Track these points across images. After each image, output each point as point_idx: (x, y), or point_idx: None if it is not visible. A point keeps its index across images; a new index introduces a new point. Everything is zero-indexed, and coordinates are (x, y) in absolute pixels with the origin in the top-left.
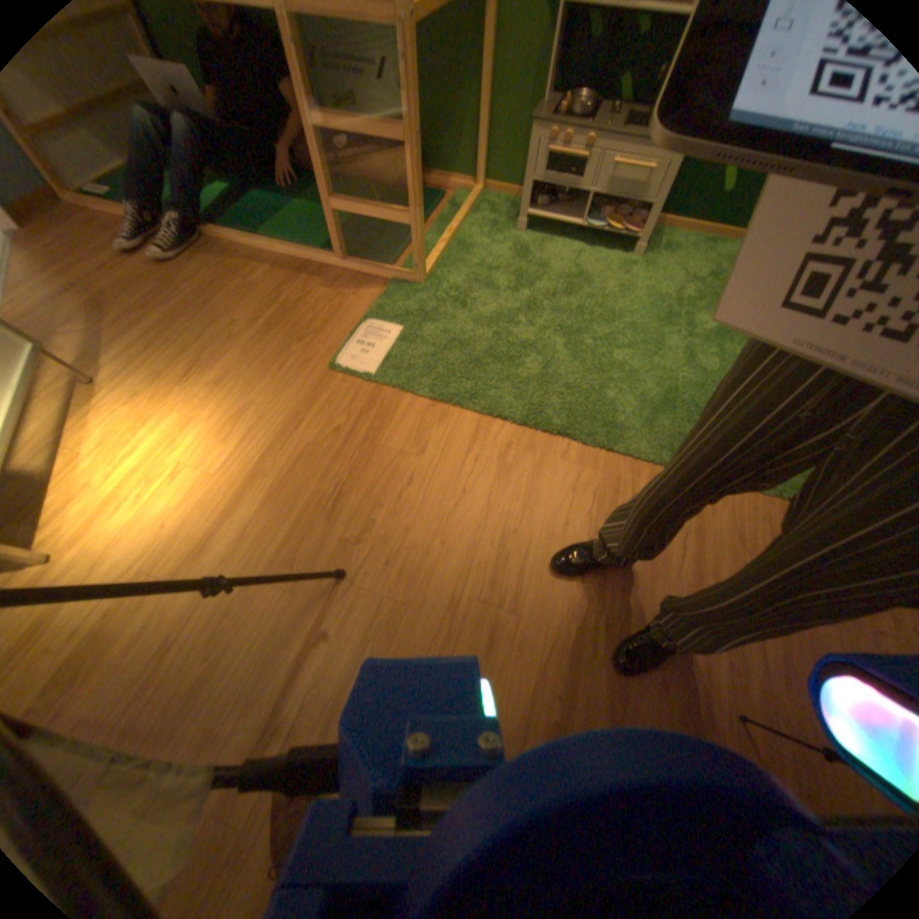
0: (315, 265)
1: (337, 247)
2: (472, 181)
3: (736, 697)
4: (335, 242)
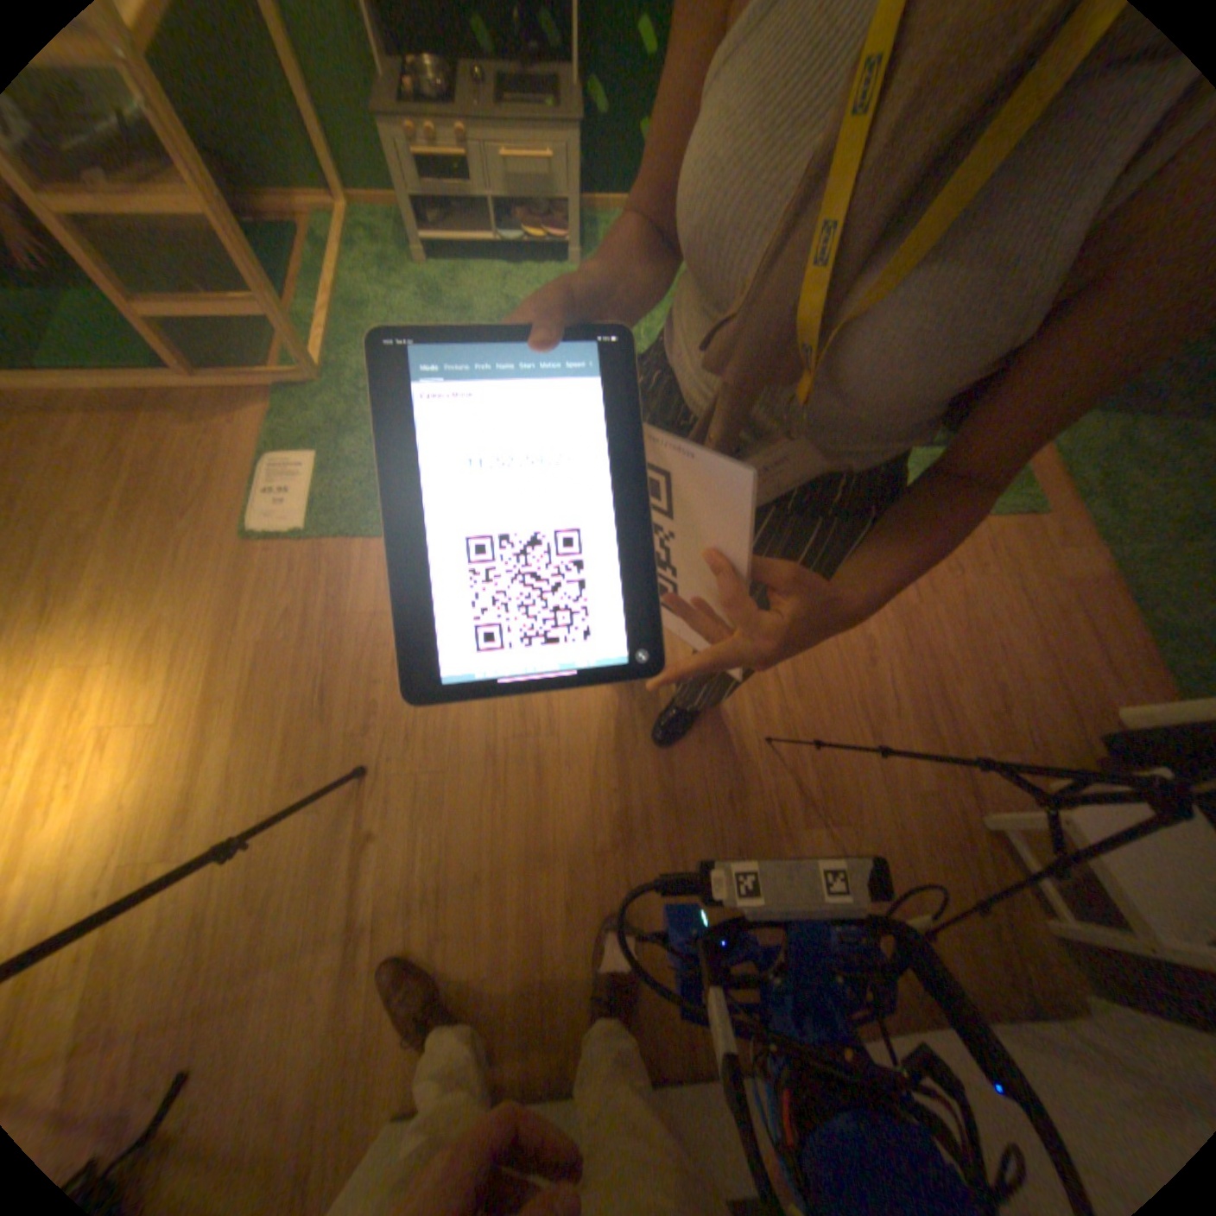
0: (154, 395)
1: (175, 365)
2: (330, 200)
3: (761, 729)
4: (169, 359)
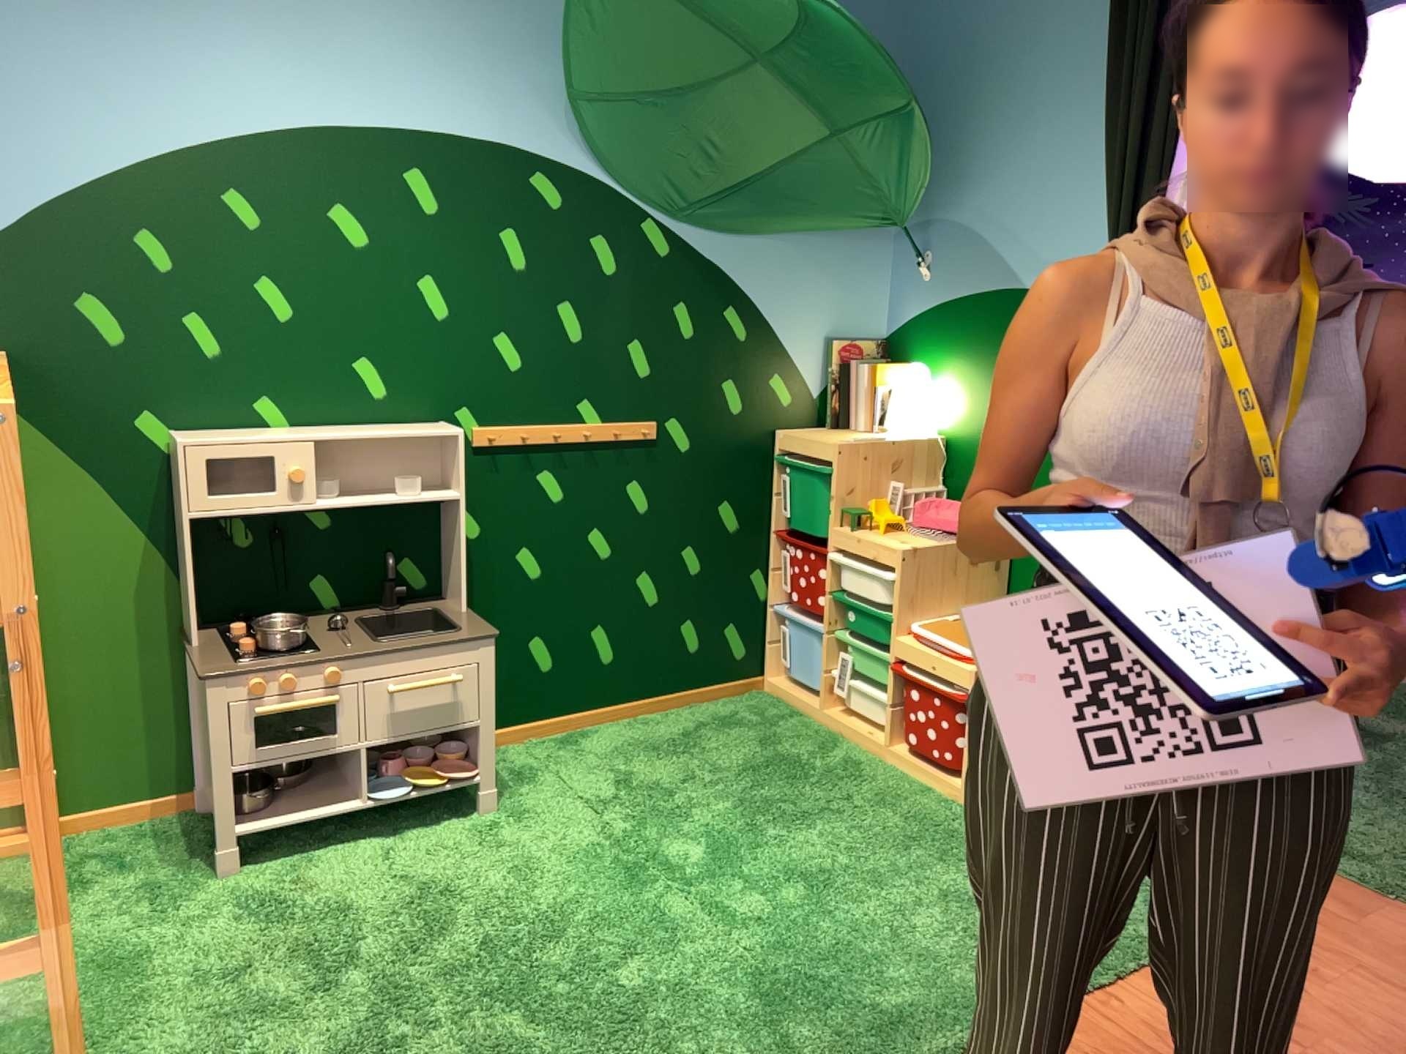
0: None
1: None
2: None
3: None
4: None
